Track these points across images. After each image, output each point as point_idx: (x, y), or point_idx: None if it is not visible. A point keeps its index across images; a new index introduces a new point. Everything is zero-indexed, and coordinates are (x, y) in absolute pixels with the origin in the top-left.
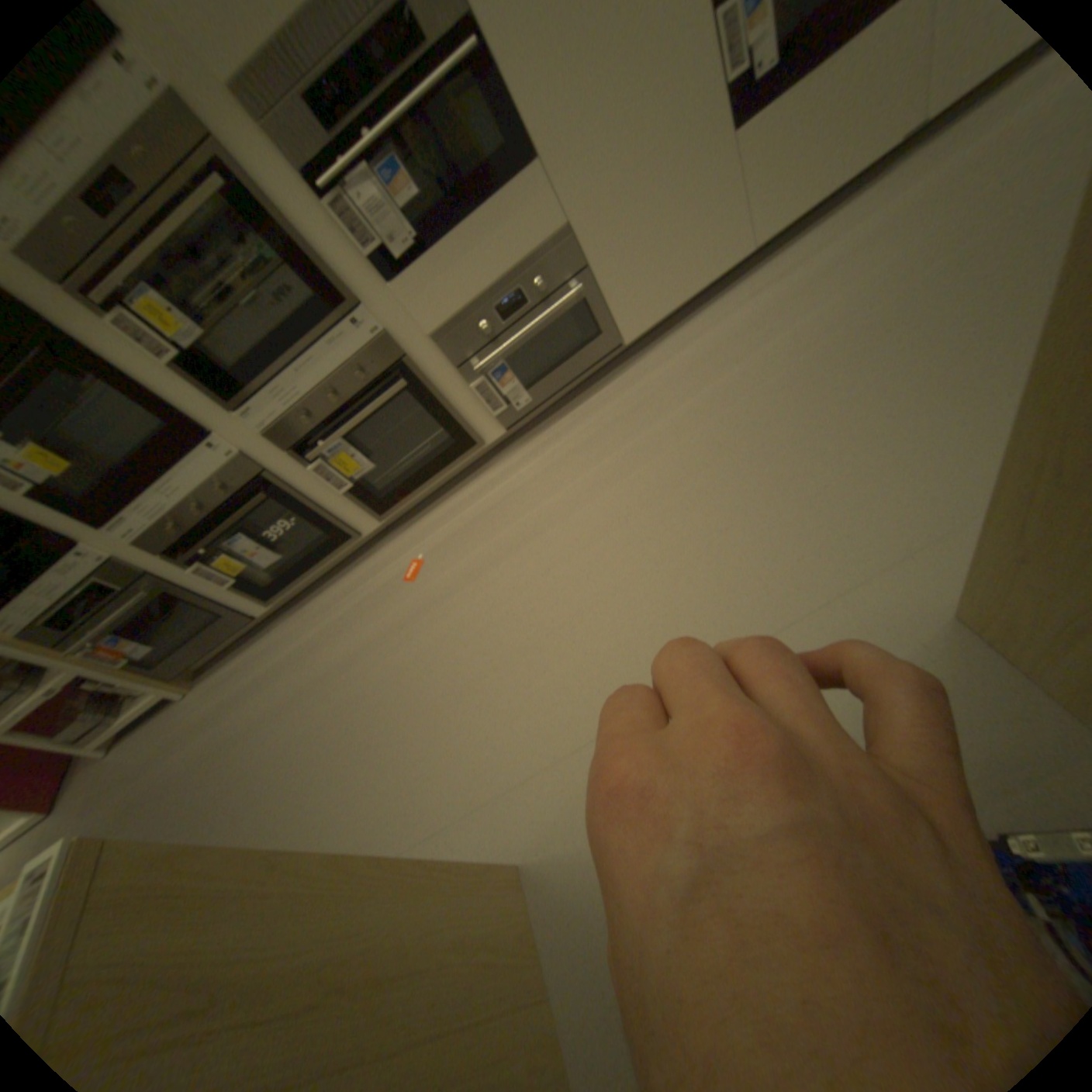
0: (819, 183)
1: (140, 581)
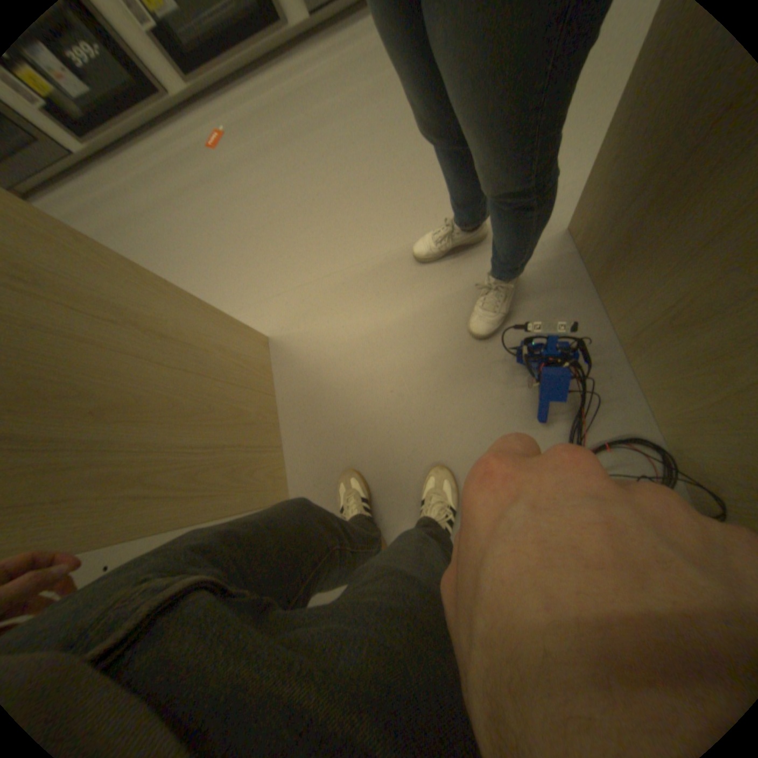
0: None
1: None
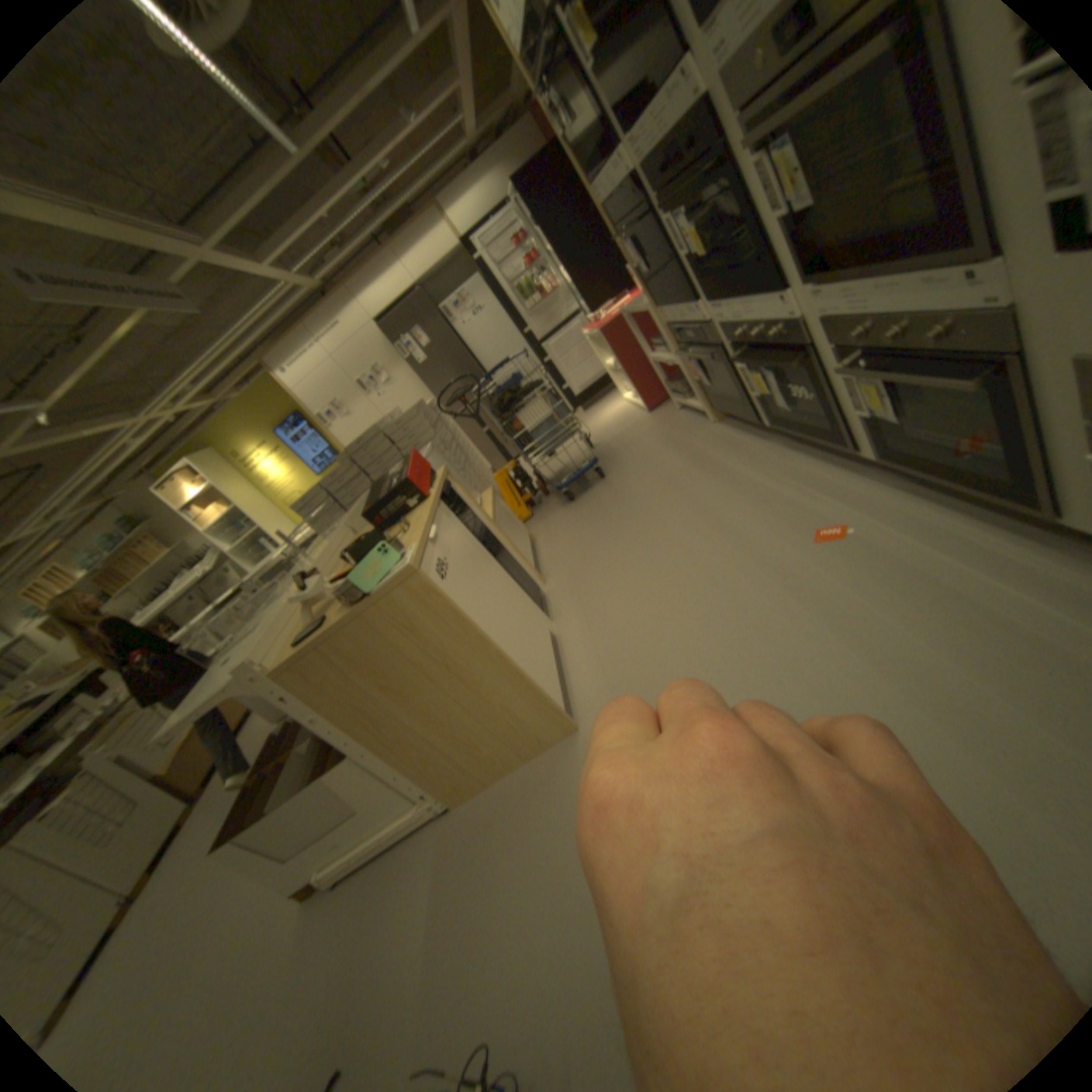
0: None
1: (719, 341)
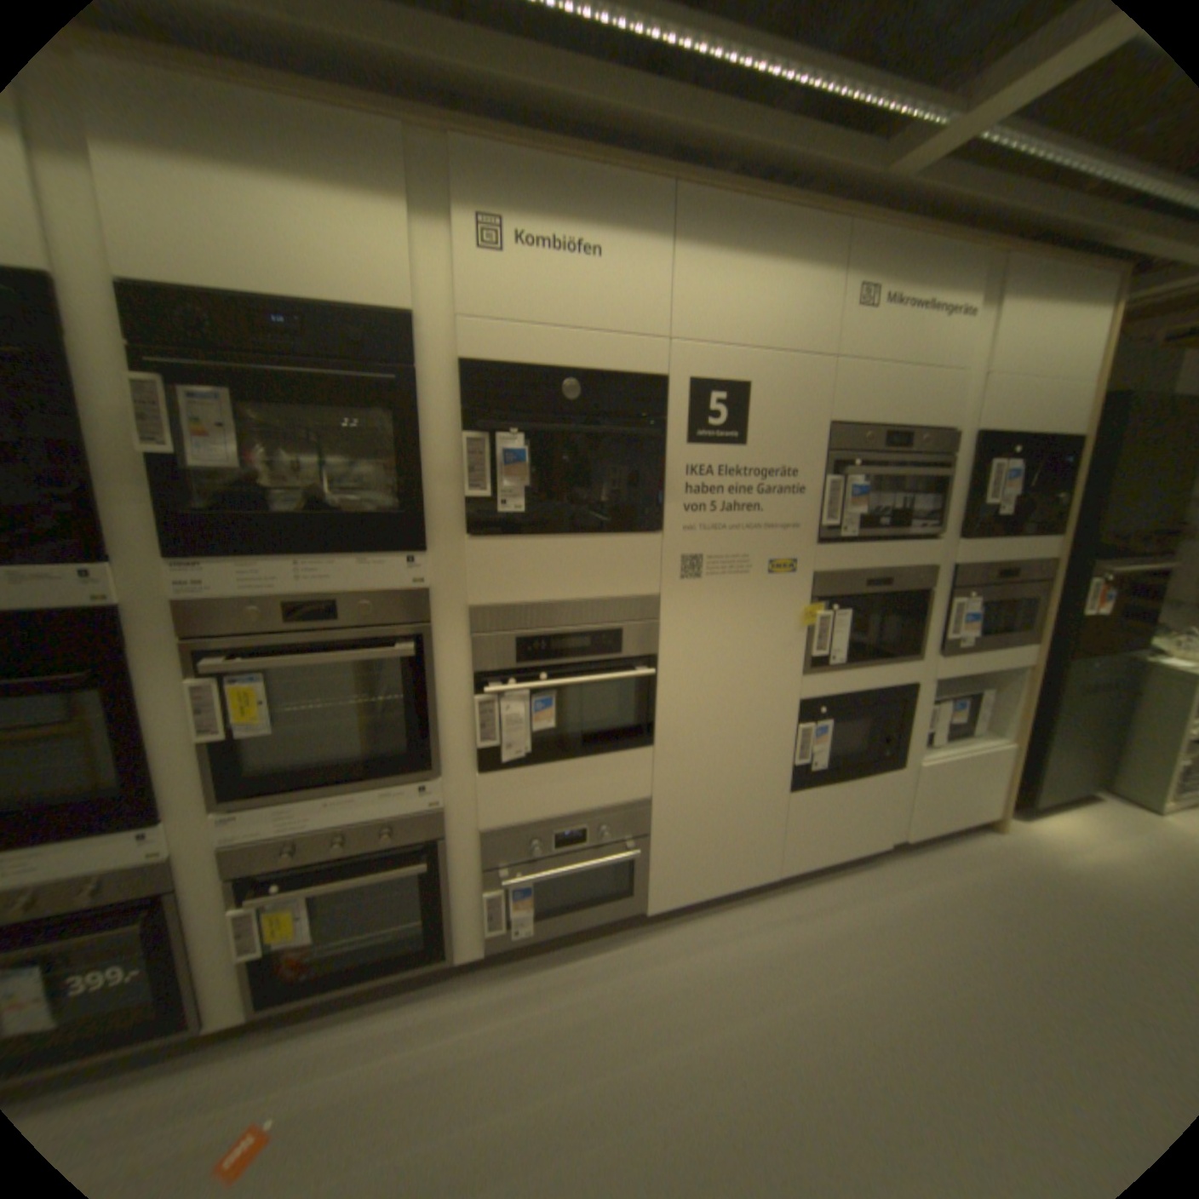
0: (835, 853)
1: None
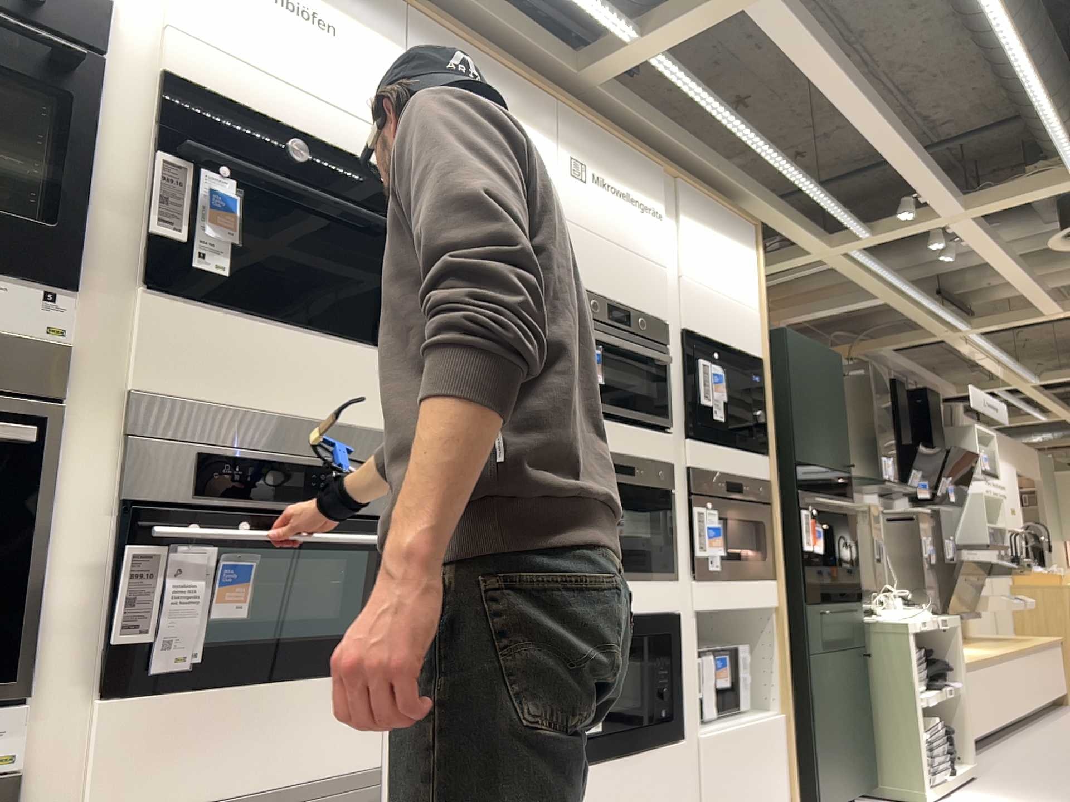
0: None
1: None
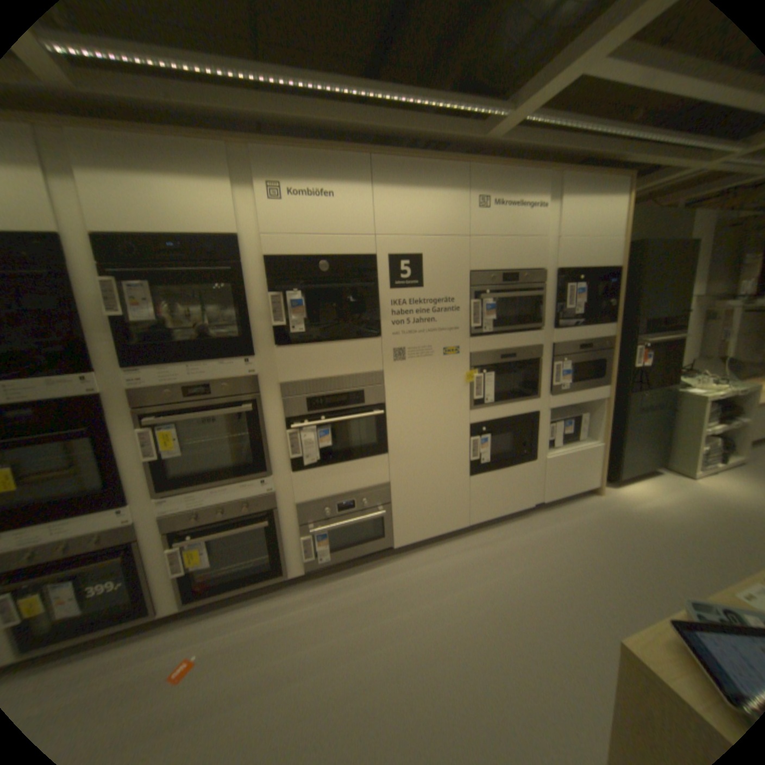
0: (500, 510)
1: None
